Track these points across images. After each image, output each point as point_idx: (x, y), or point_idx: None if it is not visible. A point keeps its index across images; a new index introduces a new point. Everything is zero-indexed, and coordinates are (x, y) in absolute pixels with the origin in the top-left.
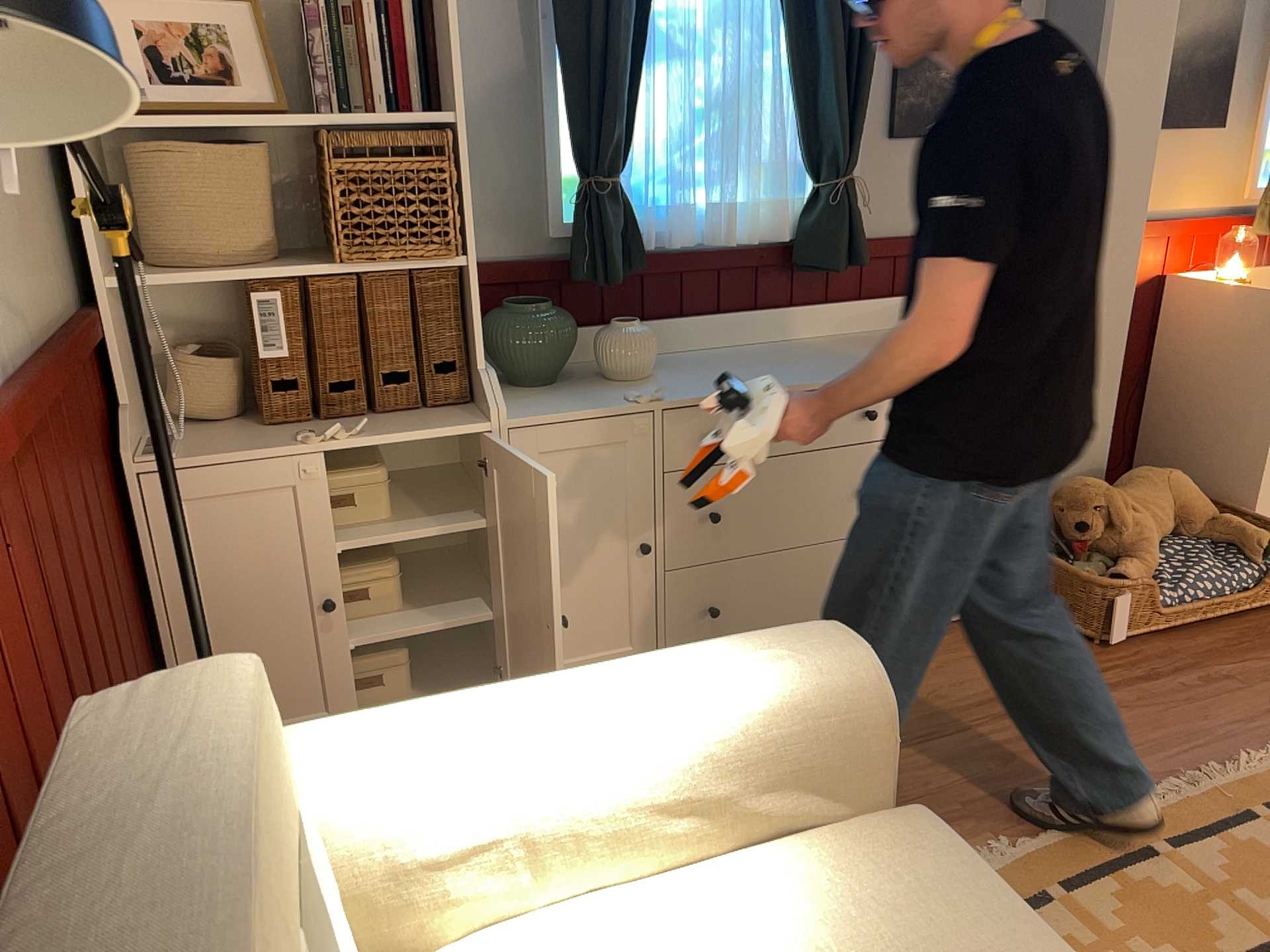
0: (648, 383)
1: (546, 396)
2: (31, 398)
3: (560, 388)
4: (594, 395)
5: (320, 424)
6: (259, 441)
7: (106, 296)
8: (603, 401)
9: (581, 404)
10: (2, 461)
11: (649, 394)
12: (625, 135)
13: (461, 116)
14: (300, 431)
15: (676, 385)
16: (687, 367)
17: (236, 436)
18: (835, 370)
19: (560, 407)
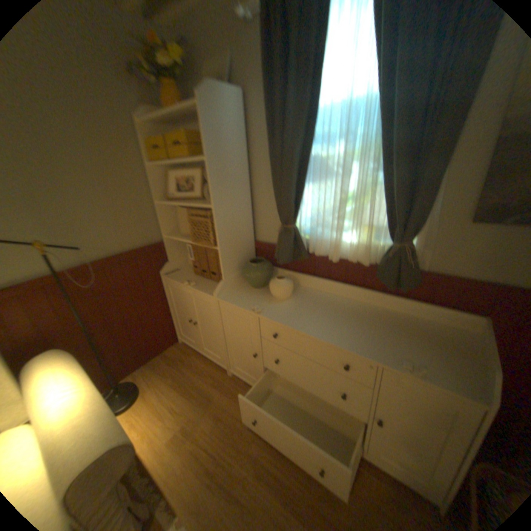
0: (277, 302)
1: (246, 292)
2: (82, 268)
3: (256, 291)
4: (253, 299)
5: (199, 277)
6: (183, 277)
7: (165, 237)
8: (248, 303)
9: (242, 301)
10: (65, 281)
11: (262, 308)
12: (293, 209)
13: (214, 205)
14: (192, 278)
15: (279, 308)
16: (305, 300)
17: (185, 274)
18: (344, 335)
19: (236, 299)
